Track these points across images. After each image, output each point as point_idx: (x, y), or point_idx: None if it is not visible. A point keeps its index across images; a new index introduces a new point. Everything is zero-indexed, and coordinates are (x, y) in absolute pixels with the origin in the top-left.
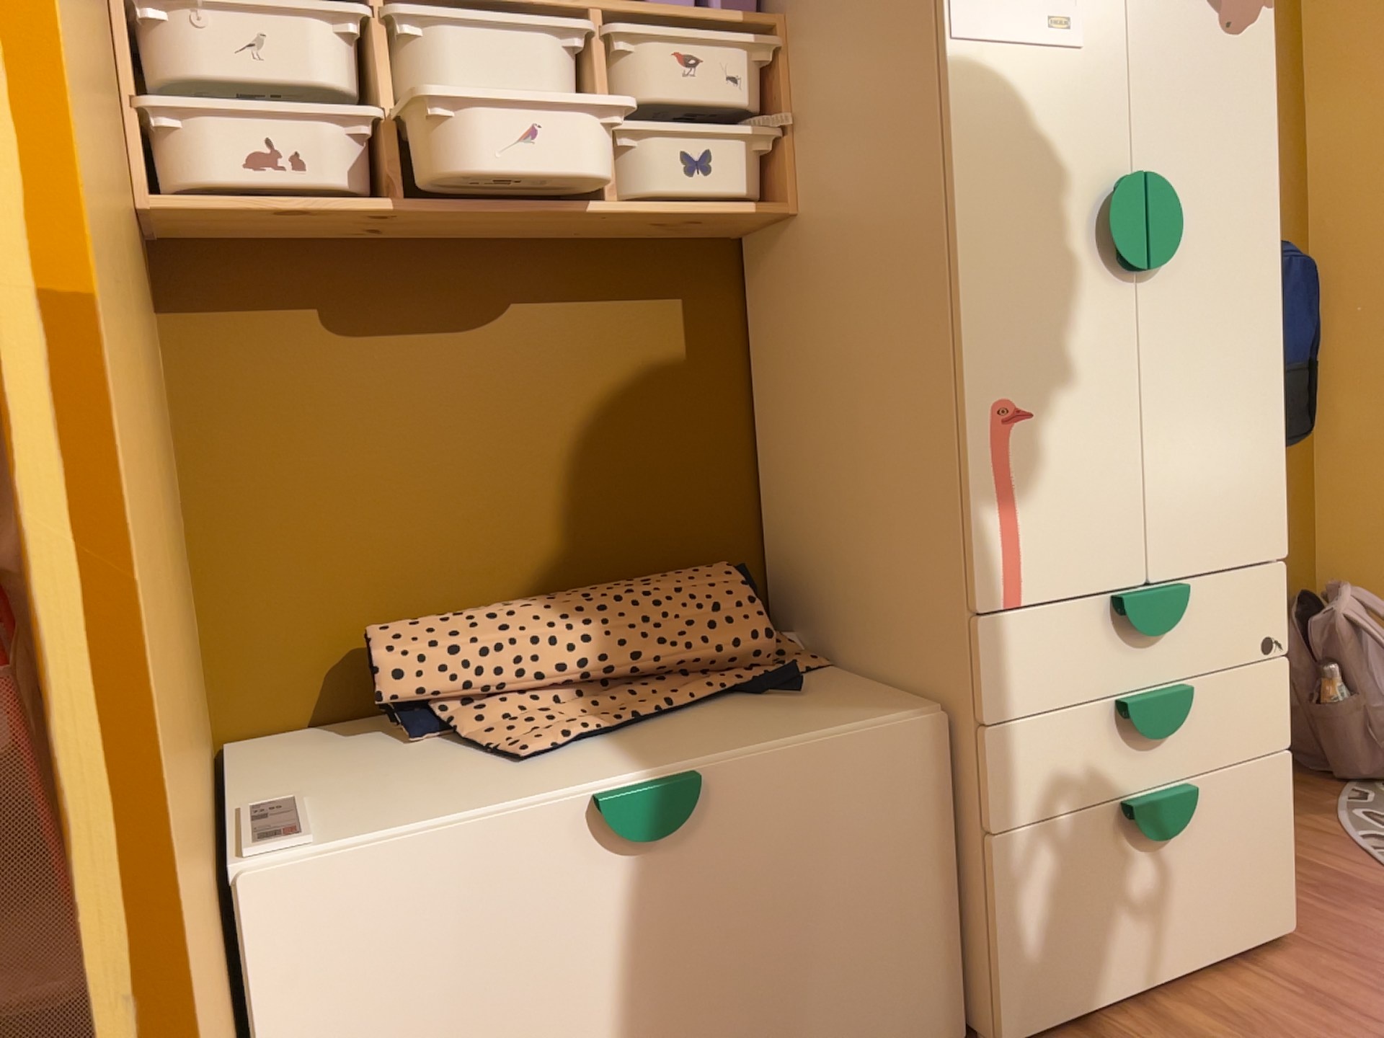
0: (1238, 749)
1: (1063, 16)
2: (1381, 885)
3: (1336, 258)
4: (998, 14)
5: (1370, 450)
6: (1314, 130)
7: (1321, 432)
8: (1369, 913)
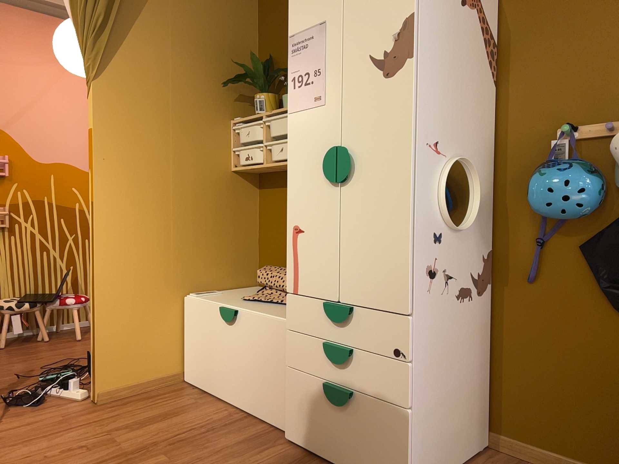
0: (378, 392)
1: (318, 95)
2: None
3: None
4: (300, 101)
5: None
6: None
7: None
8: None
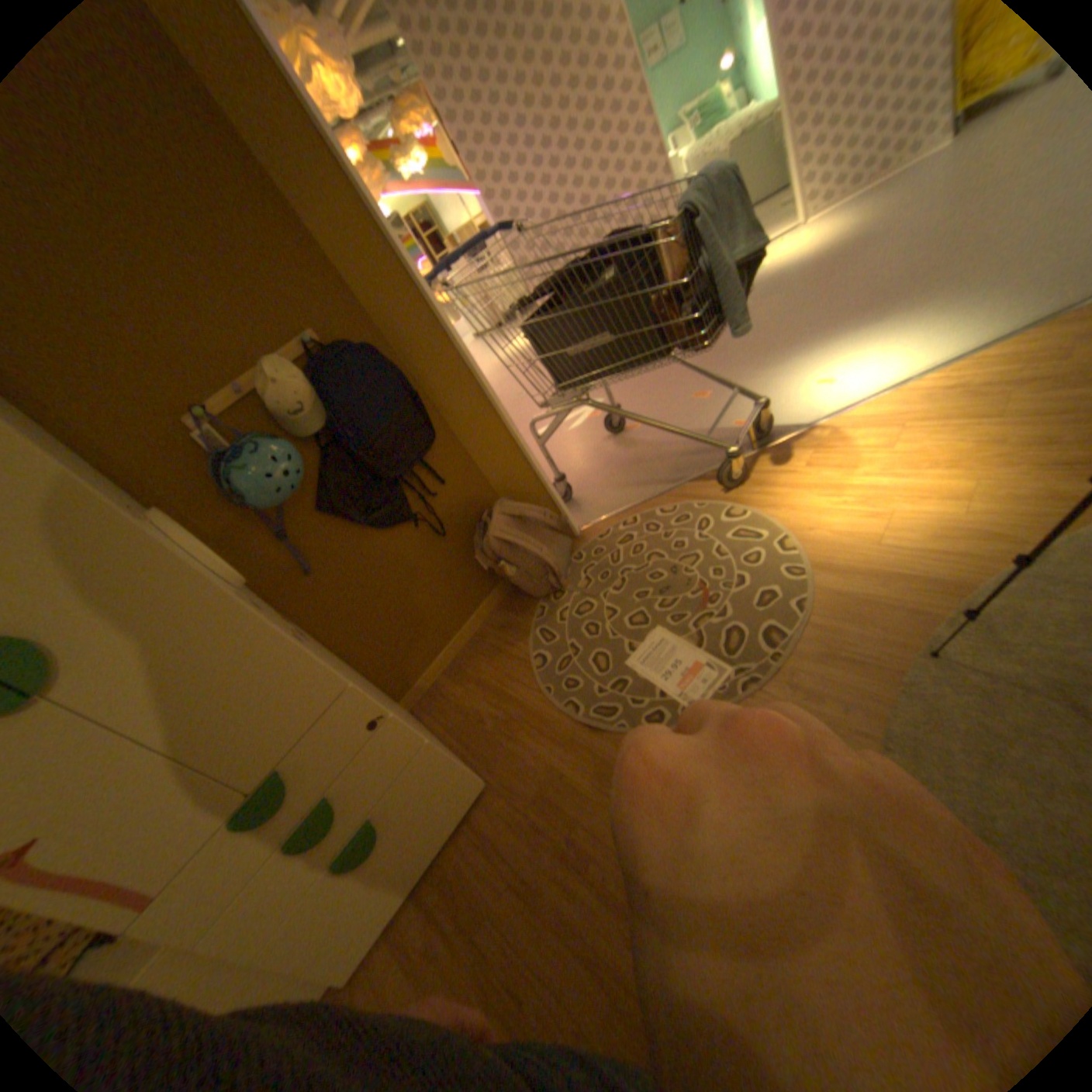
0: (390, 775)
1: None
2: (532, 709)
3: (392, 320)
4: None
5: (480, 421)
6: (319, 236)
7: (451, 422)
8: (522, 742)
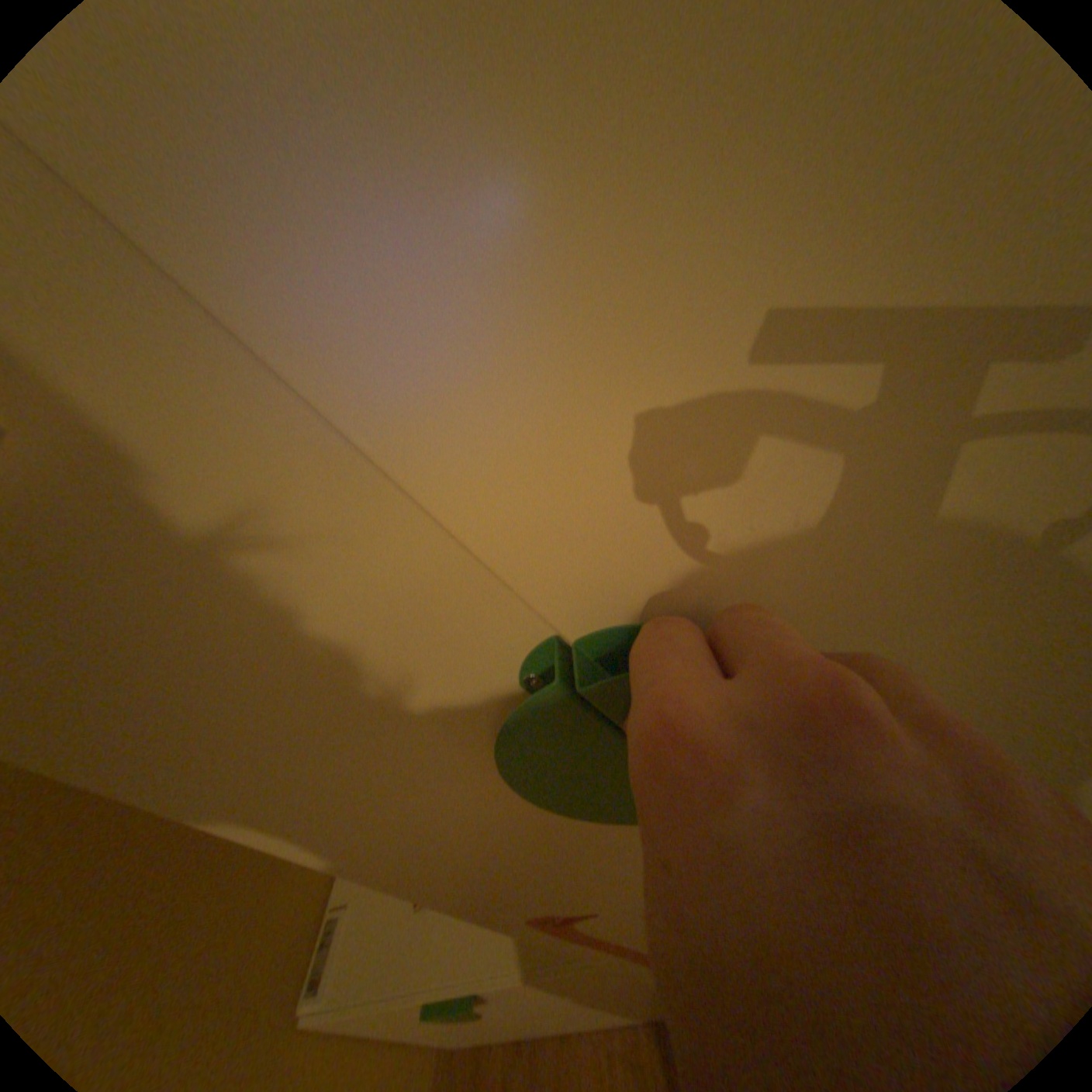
0: None
1: None
2: None
3: None
4: None
5: None
6: None
7: None
8: None
